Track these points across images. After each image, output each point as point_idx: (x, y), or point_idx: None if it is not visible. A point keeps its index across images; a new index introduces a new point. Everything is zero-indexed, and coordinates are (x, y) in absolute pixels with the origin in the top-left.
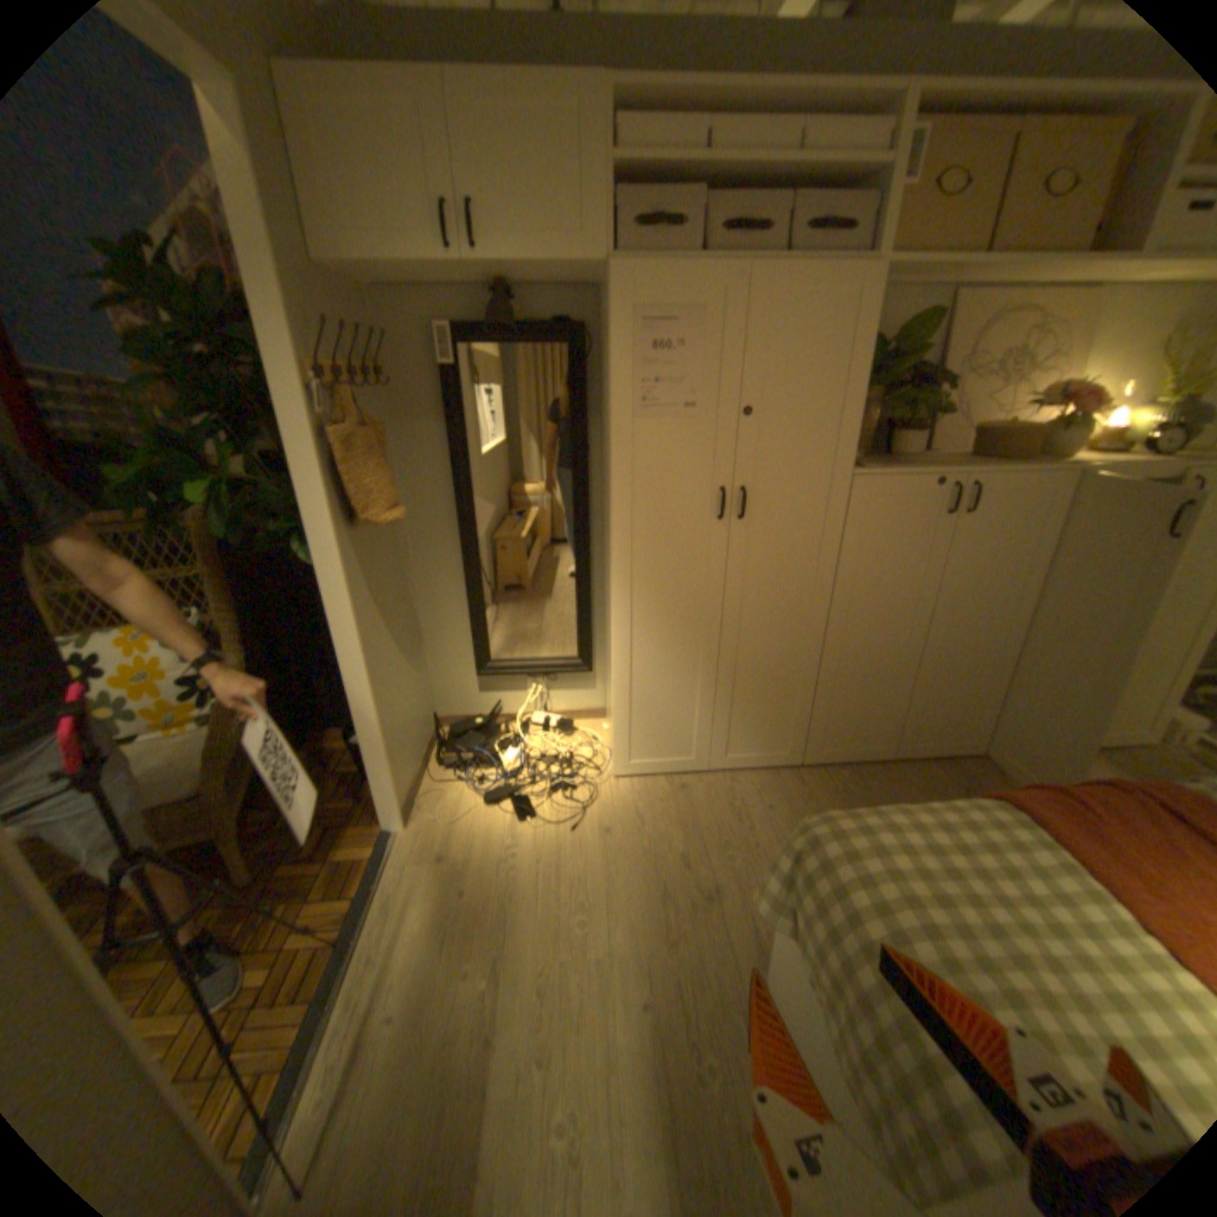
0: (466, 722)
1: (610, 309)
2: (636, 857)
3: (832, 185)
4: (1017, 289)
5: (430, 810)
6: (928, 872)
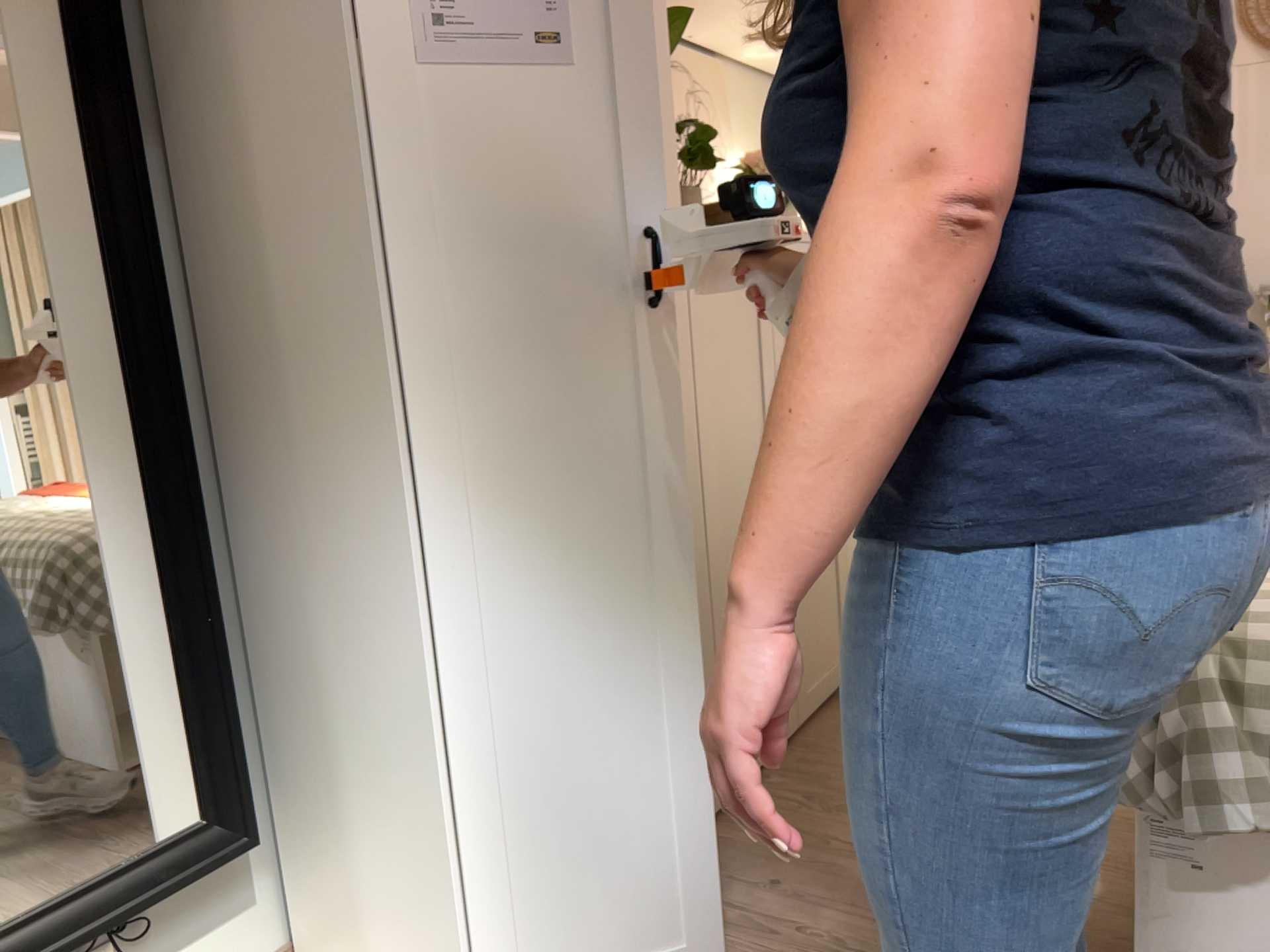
0: None
1: None
2: None
3: None
4: None
5: None
6: None
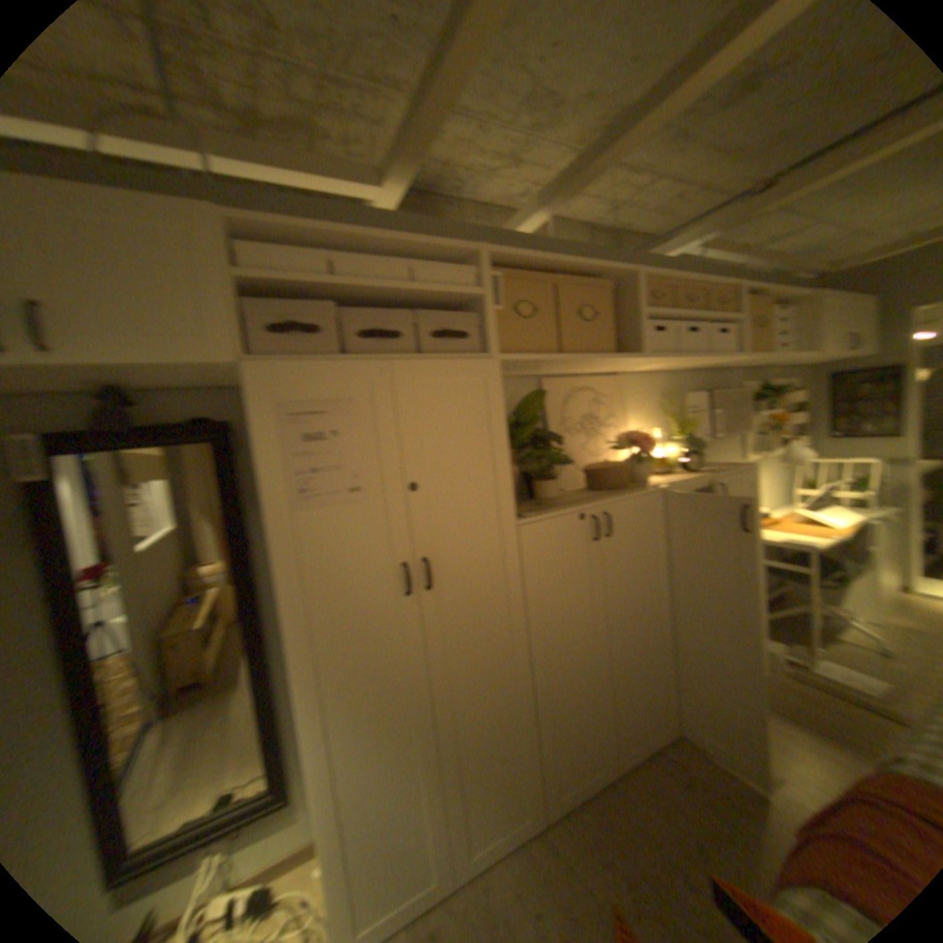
0: None
1: (251, 406)
2: None
3: (441, 308)
4: (575, 377)
5: None
6: None
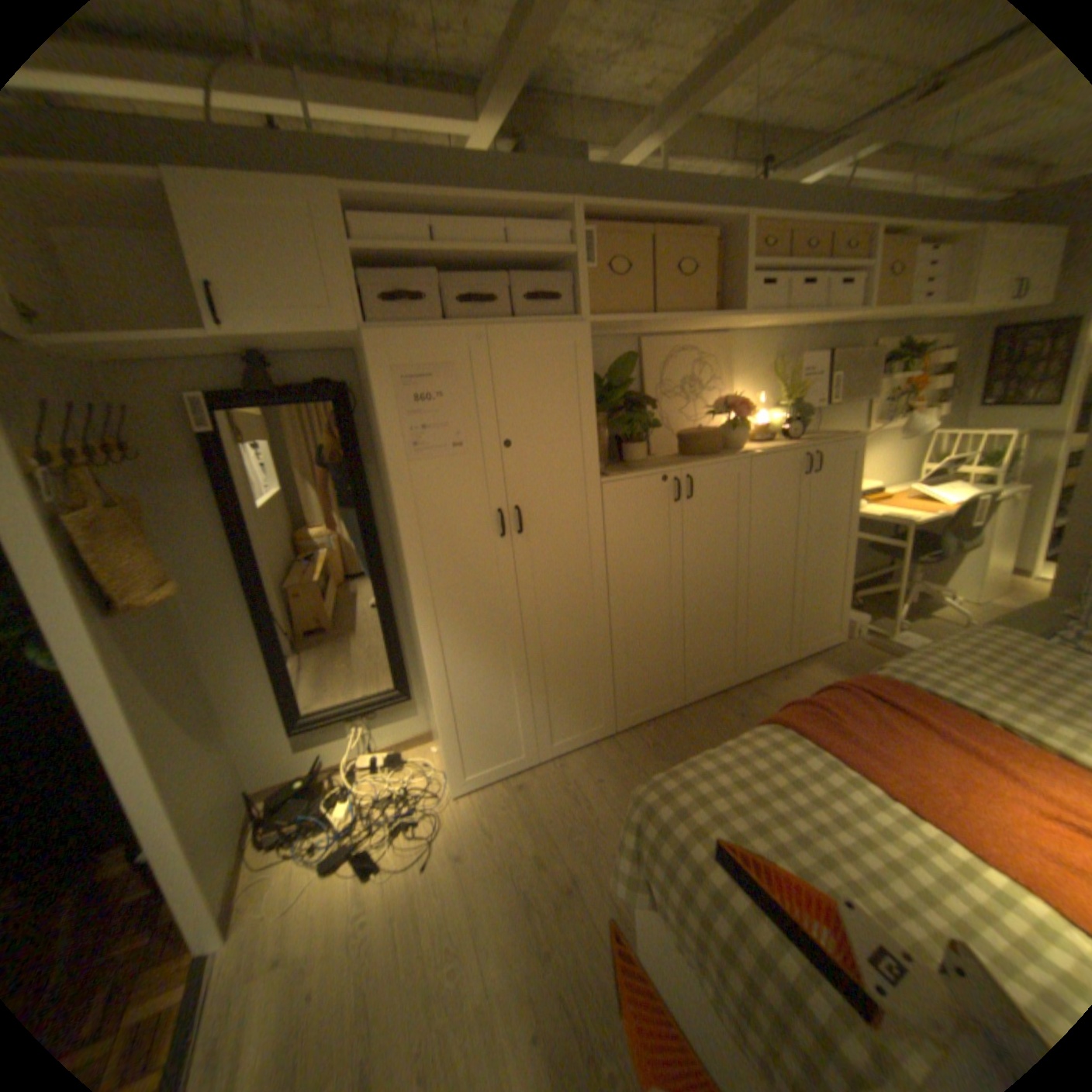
0: (281, 790)
1: (368, 370)
2: (489, 876)
3: (534, 266)
4: (677, 335)
5: (251, 909)
6: (740, 806)
